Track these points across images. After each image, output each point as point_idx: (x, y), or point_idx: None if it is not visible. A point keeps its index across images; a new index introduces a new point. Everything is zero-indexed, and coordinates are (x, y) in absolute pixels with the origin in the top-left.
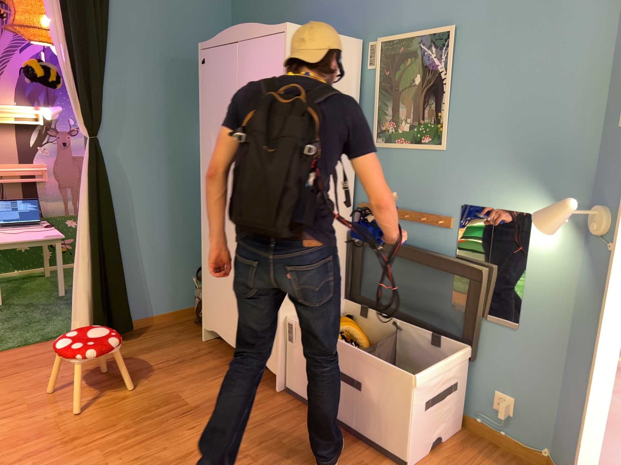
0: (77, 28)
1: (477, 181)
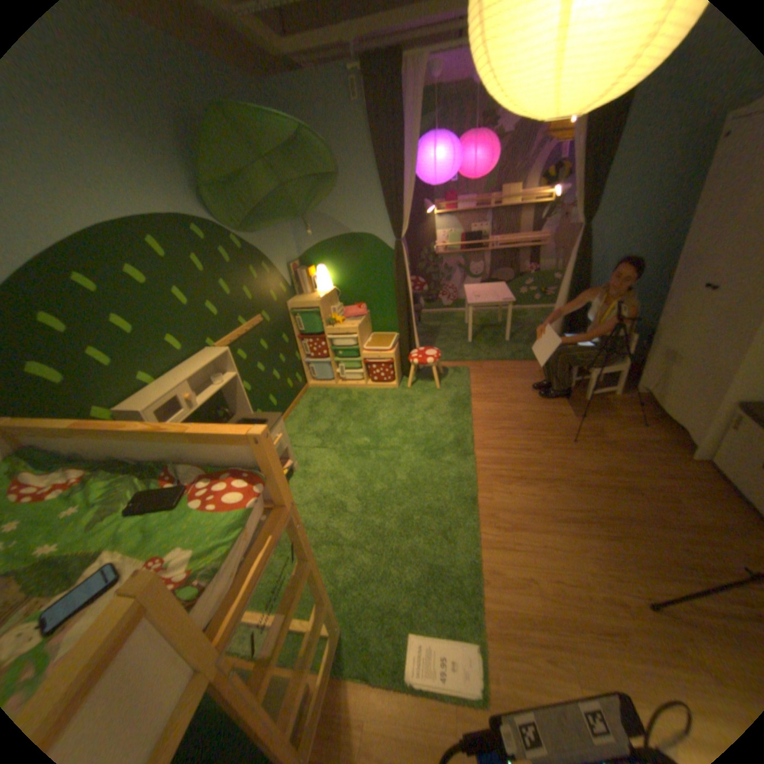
0: (594, 132)
1: None
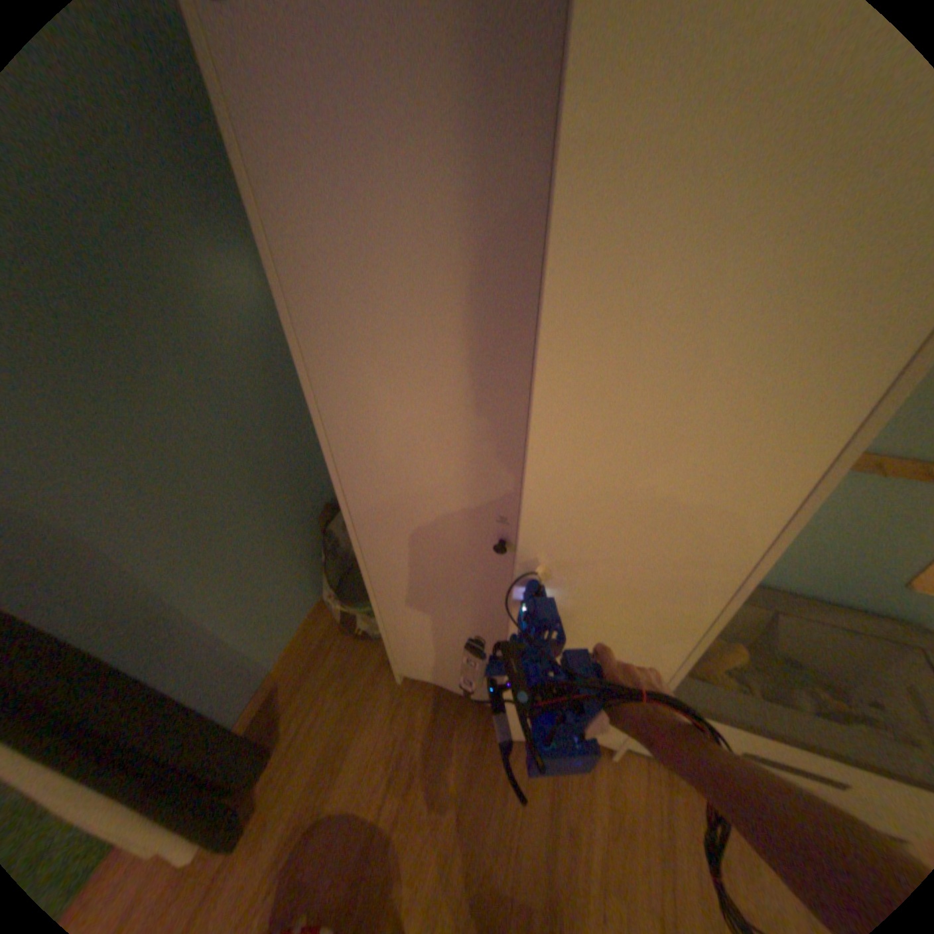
0: None
1: None
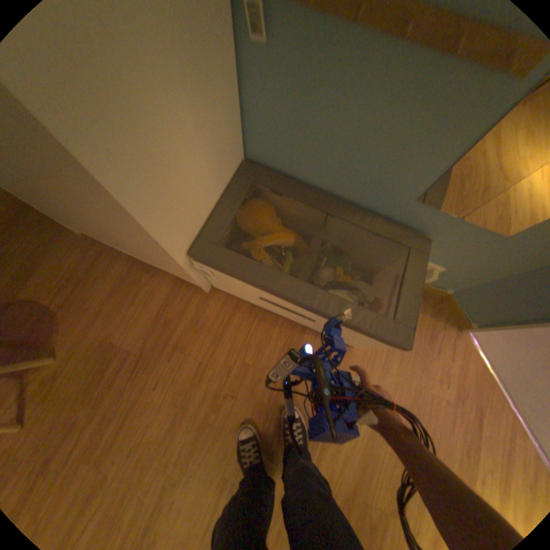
0: None
1: None
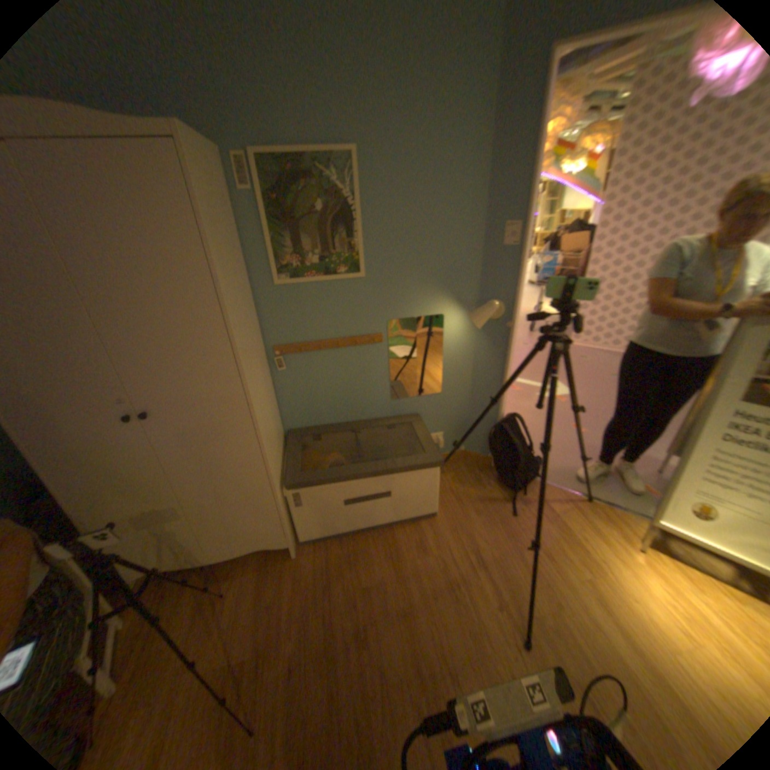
0: None
1: (399, 300)
